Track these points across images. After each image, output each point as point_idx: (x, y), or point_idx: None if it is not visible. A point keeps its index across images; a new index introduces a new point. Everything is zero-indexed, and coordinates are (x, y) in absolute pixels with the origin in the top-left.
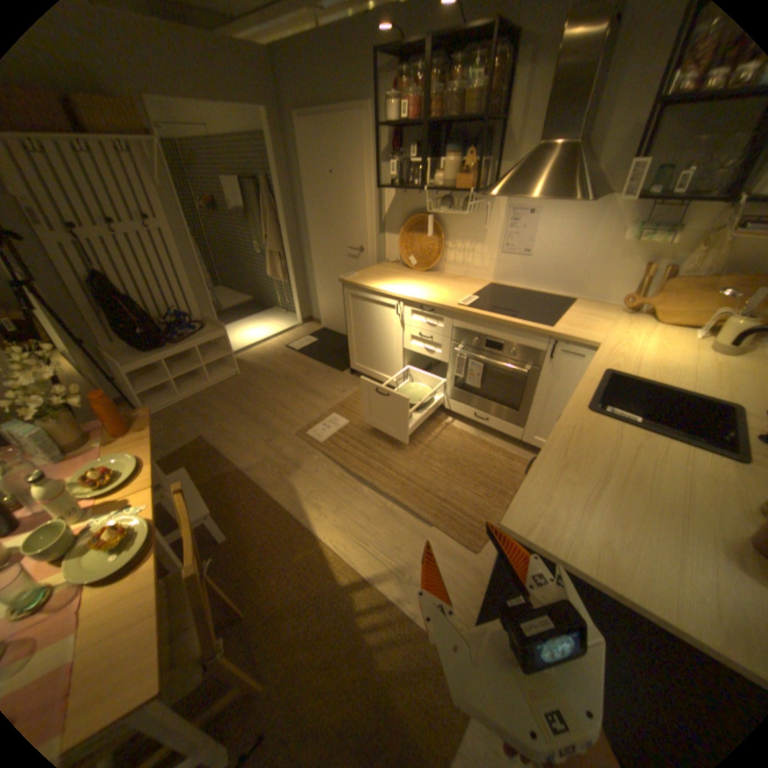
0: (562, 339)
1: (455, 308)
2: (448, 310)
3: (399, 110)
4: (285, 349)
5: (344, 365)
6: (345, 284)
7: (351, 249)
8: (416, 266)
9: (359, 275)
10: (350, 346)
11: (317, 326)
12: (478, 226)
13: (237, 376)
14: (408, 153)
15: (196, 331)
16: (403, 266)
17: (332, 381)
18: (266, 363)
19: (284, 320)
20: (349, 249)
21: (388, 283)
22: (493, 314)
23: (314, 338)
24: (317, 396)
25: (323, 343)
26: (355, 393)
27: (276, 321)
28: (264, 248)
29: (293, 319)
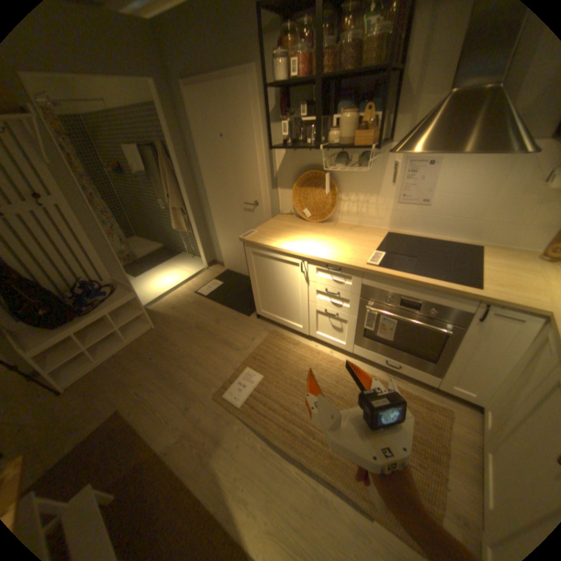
0: (498, 304)
1: (365, 268)
2: (357, 270)
3: (285, 70)
4: (194, 295)
5: (249, 308)
6: (245, 241)
7: (246, 204)
8: (311, 218)
9: (258, 232)
10: (255, 295)
11: (221, 268)
12: (372, 179)
13: (152, 330)
14: (296, 112)
15: (106, 297)
16: (297, 217)
17: (240, 327)
18: (178, 313)
19: (191, 264)
20: (244, 204)
21: (288, 240)
22: (409, 274)
23: (219, 282)
24: (228, 347)
25: (228, 285)
26: (264, 340)
27: (184, 267)
28: (167, 204)
29: (199, 263)
